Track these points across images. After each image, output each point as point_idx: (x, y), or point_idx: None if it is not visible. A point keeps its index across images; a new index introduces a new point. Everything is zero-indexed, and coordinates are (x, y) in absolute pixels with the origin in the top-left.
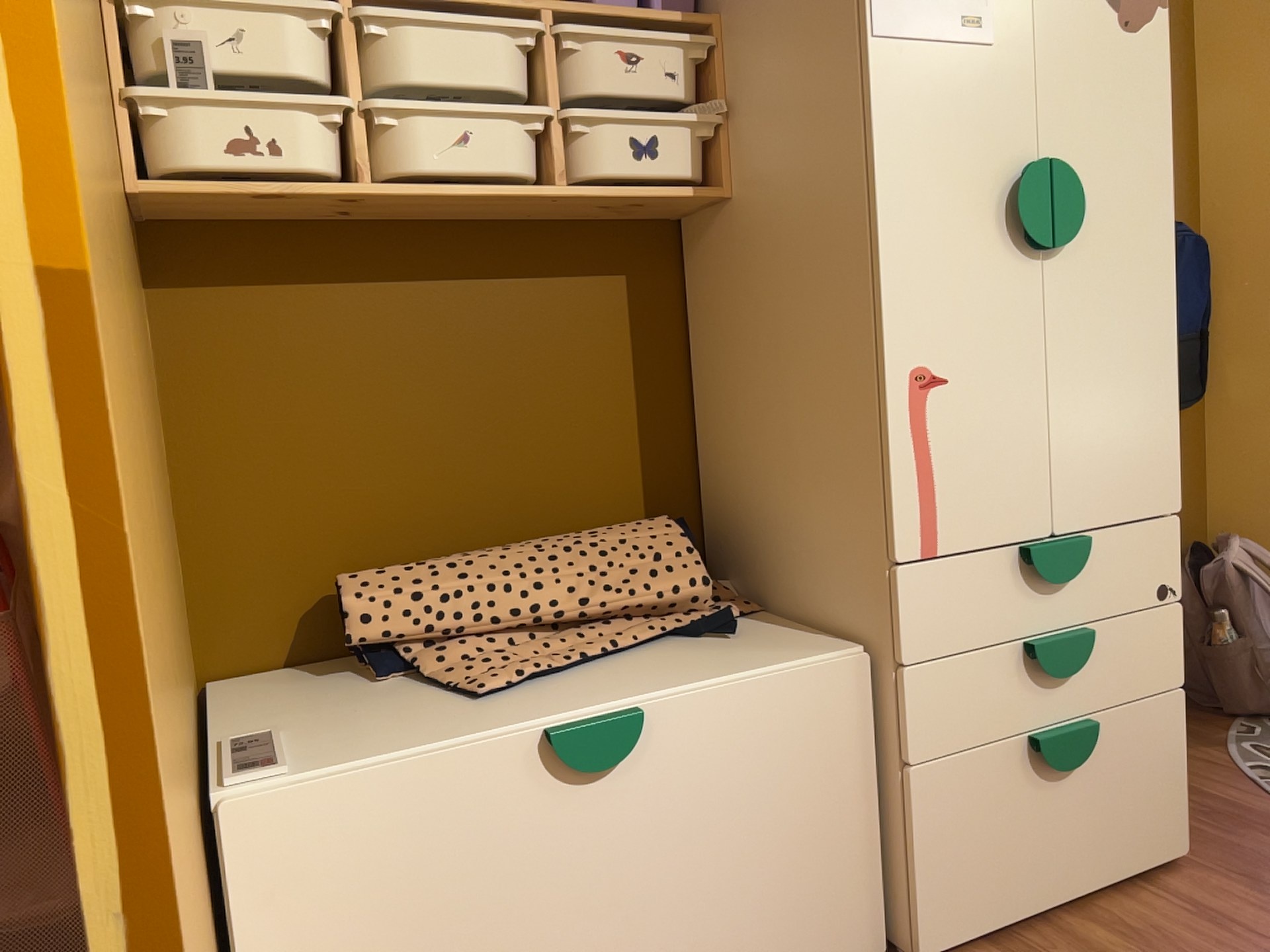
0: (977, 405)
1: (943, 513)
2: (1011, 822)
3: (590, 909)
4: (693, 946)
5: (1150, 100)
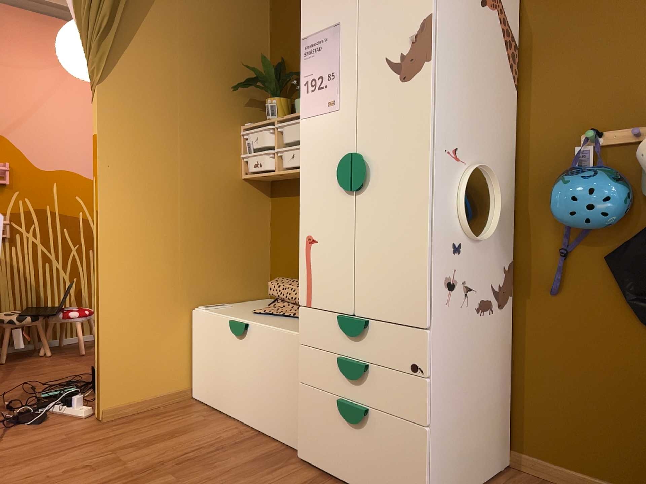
0: (325, 252)
1: (312, 291)
2: (331, 430)
3: (236, 373)
4: (254, 402)
5: (416, 111)
